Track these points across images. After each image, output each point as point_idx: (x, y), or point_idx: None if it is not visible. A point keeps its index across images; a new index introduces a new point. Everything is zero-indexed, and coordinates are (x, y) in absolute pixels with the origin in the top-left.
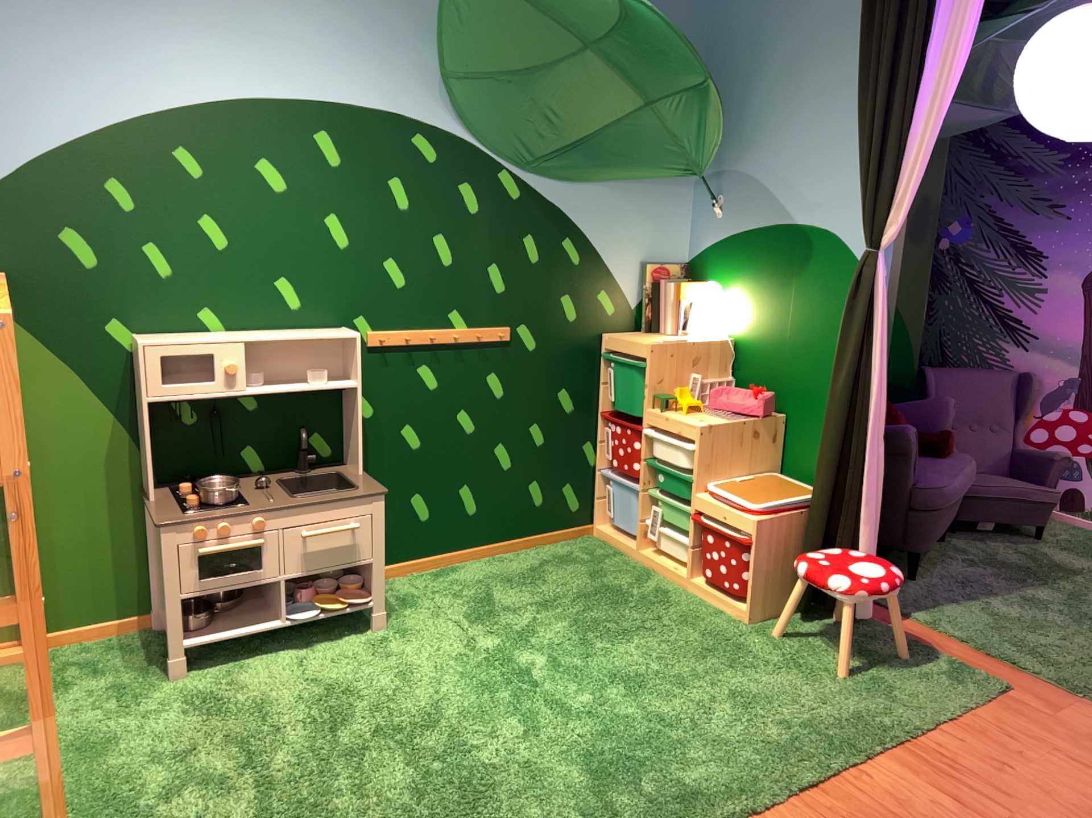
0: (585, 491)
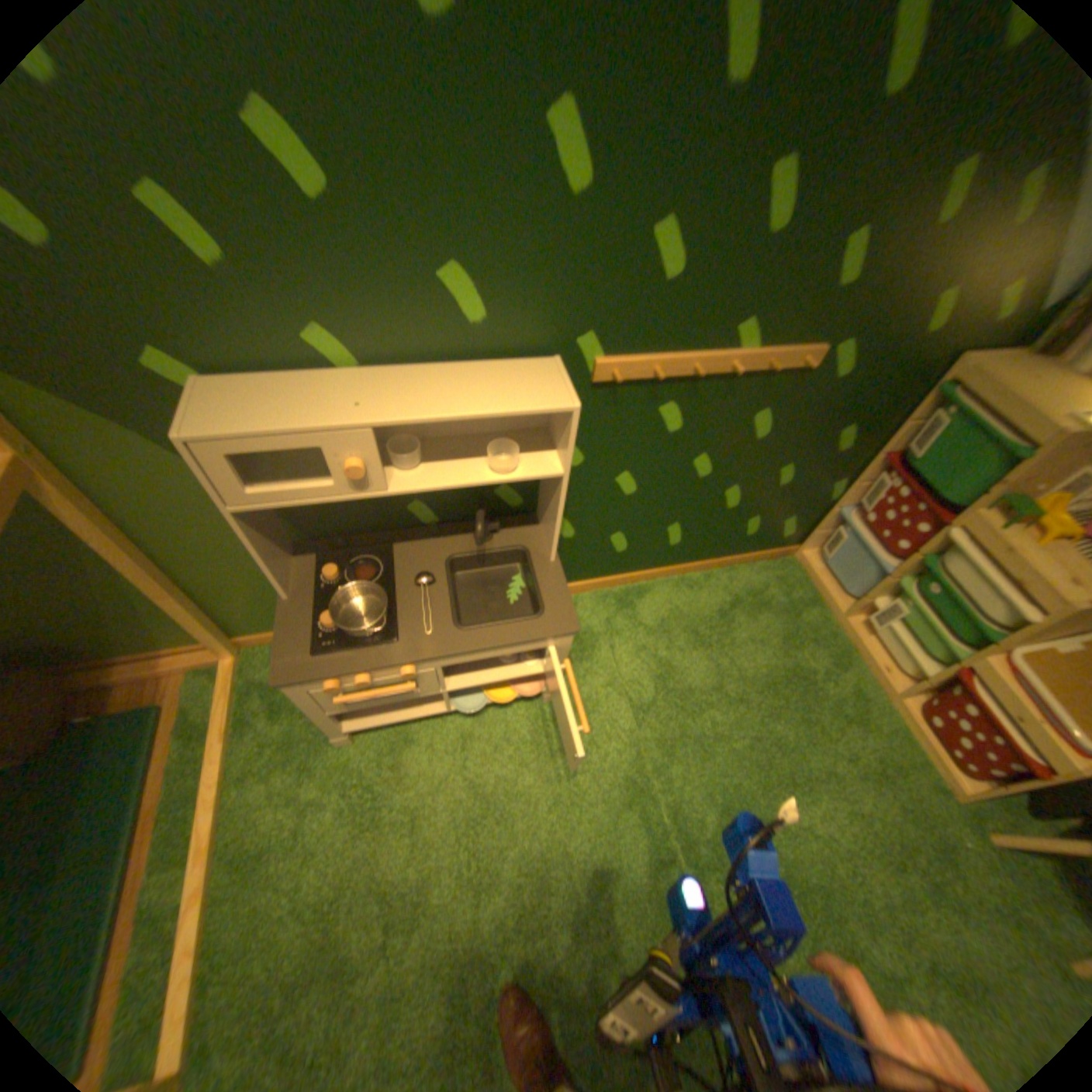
0: (811, 525)
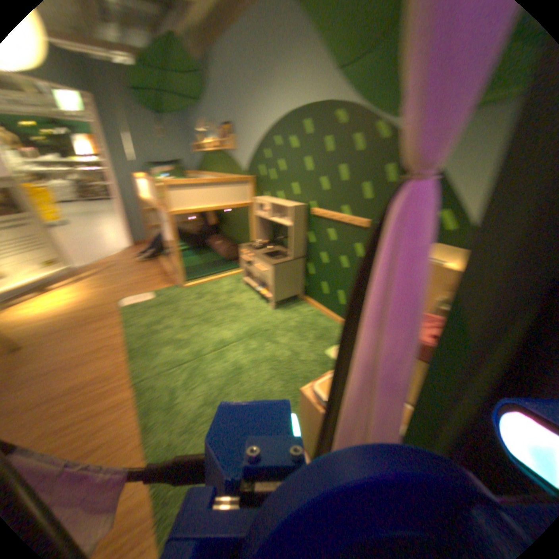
0: None
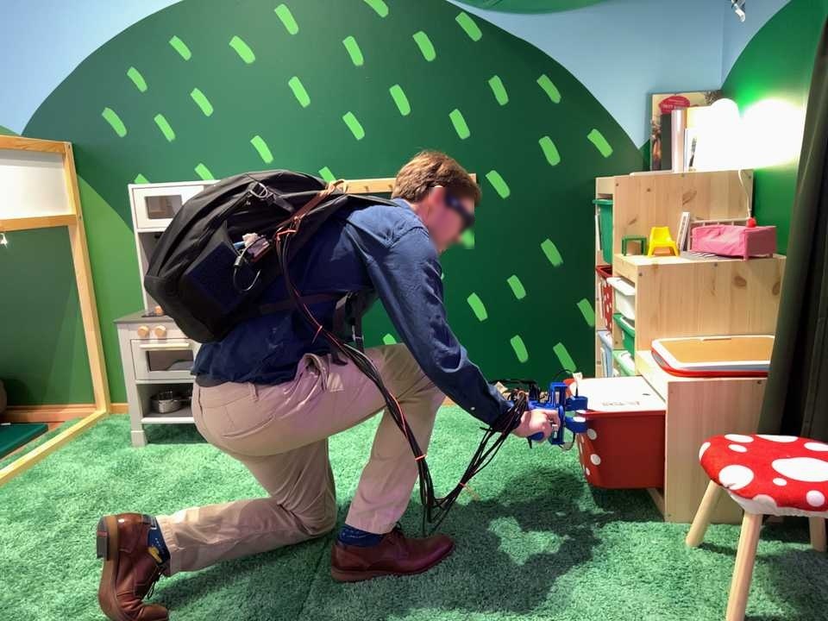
0: (581, 354)
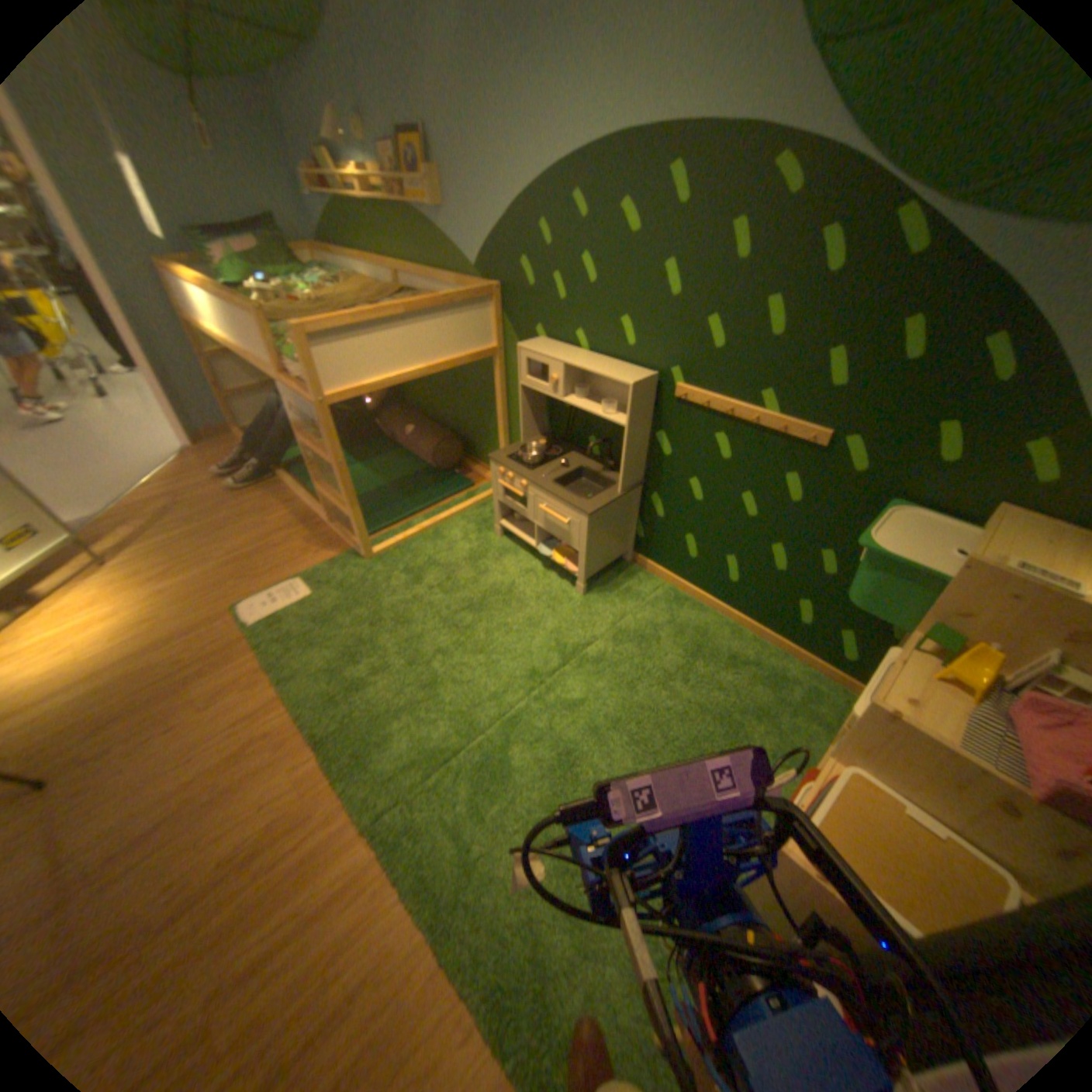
0: (874, 660)
